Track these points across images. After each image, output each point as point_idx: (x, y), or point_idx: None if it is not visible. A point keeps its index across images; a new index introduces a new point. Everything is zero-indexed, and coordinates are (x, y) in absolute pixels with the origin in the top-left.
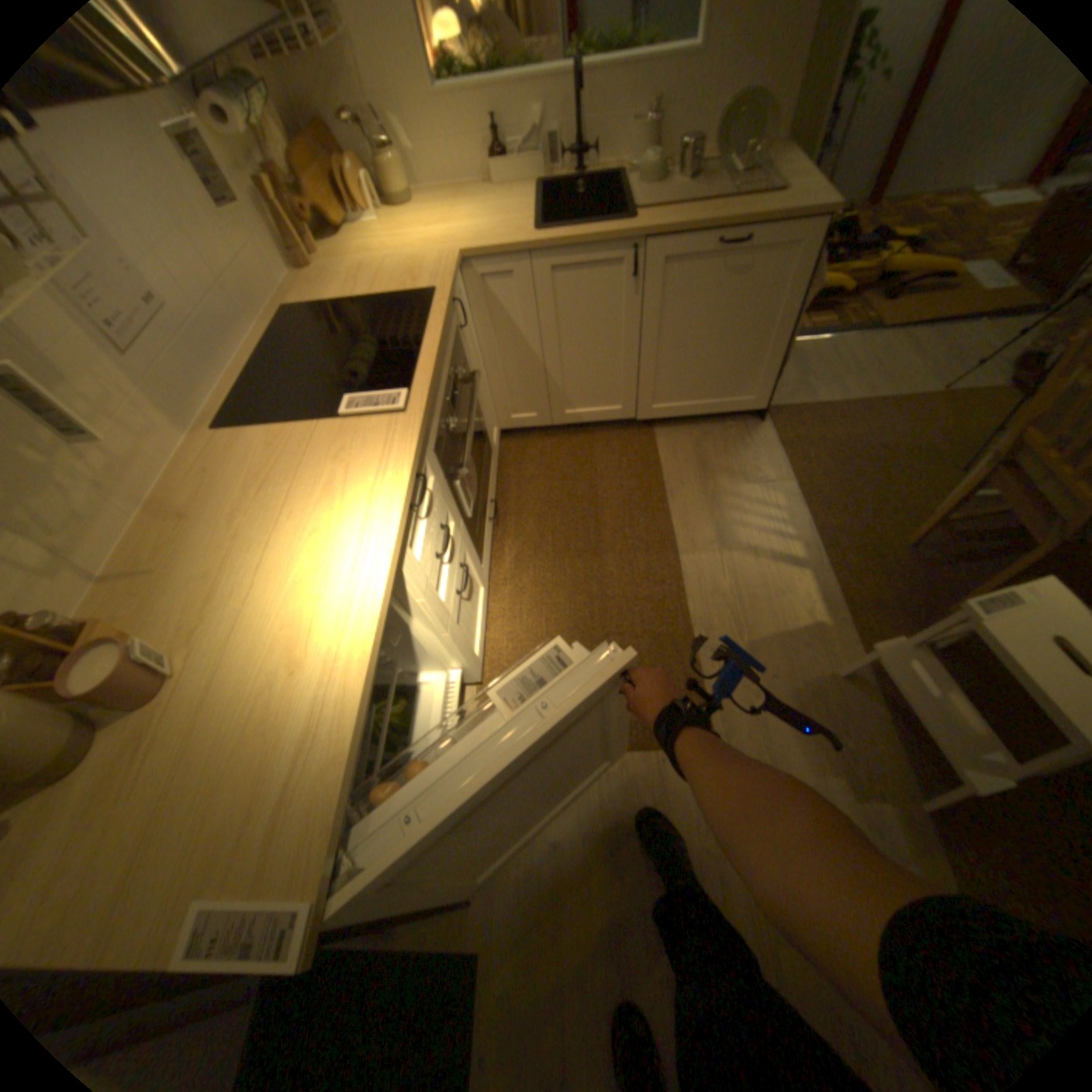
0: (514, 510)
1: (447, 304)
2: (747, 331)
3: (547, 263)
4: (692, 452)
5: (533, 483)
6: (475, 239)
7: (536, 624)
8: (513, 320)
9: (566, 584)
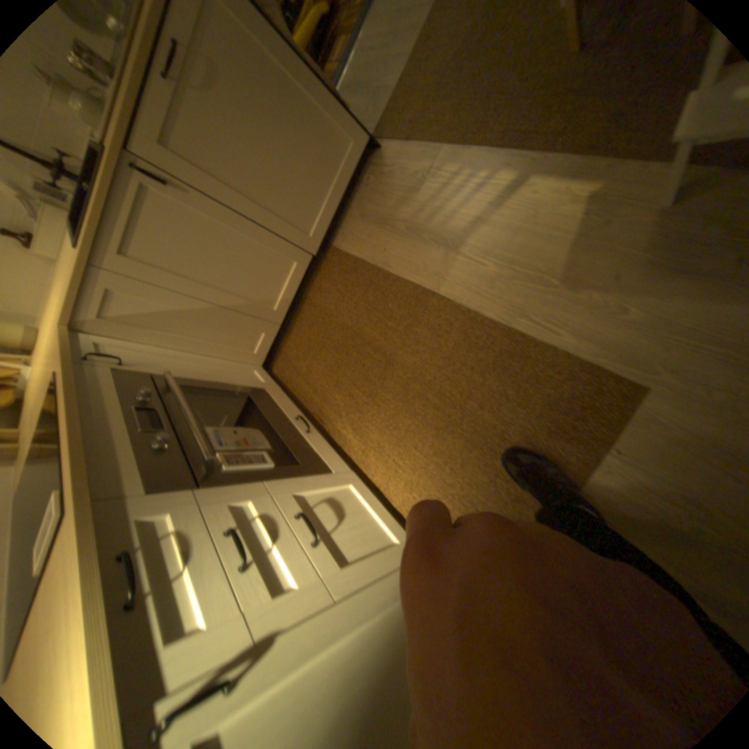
0: (322, 400)
1: (67, 372)
2: (283, 111)
3: (115, 256)
4: (368, 226)
5: (313, 370)
6: (64, 305)
7: (413, 459)
8: (162, 311)
9: (399, 407)
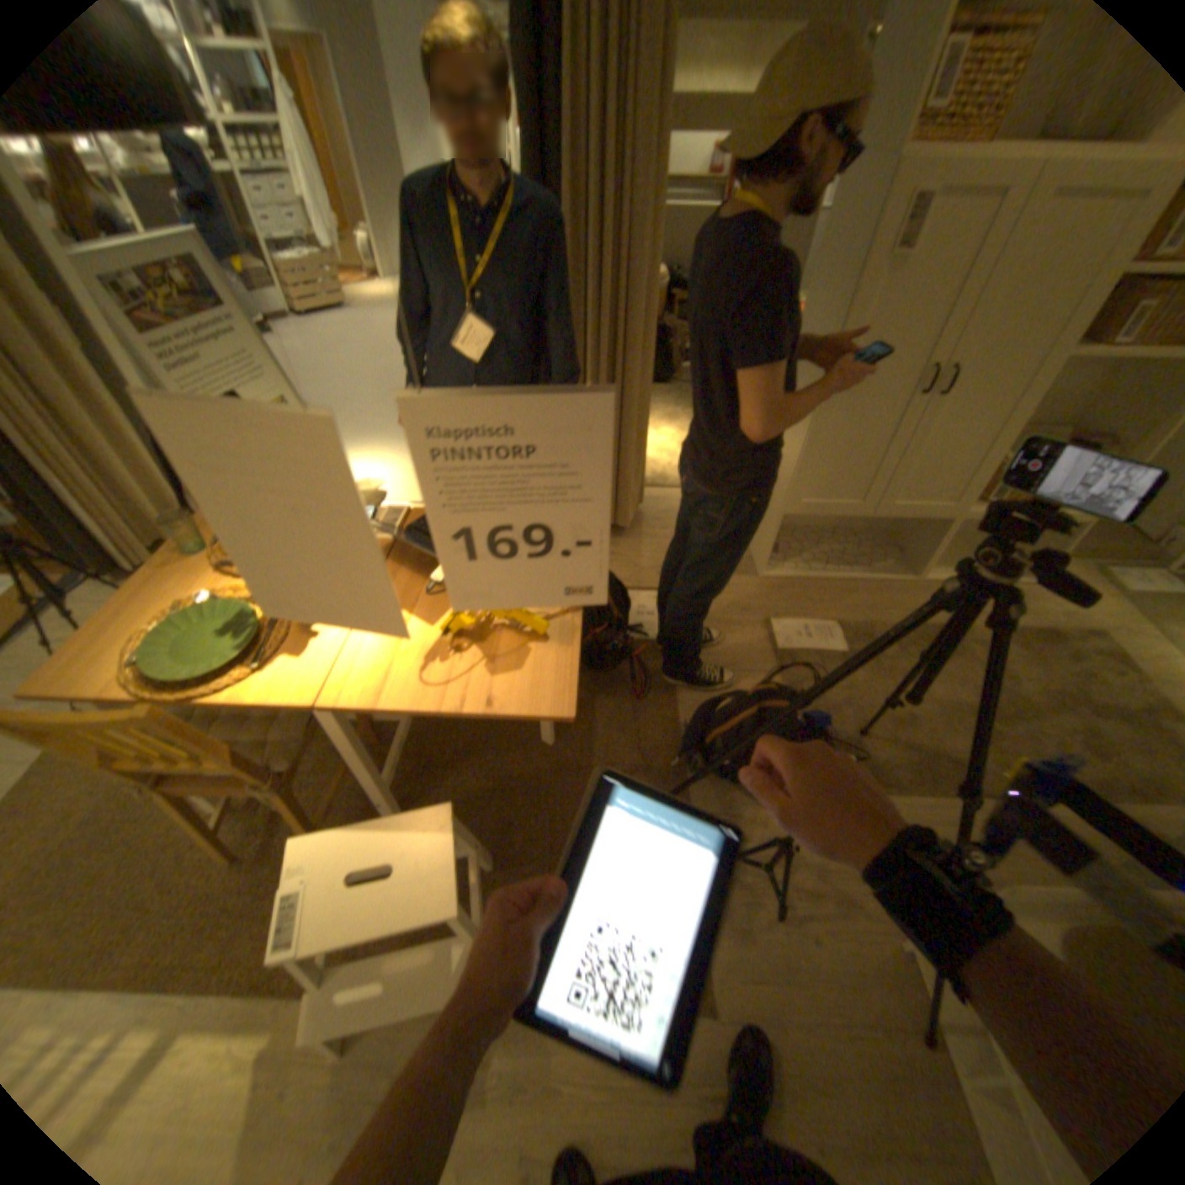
0: None
1: None
2: None
3: None
4: None
5: None
6: None
7: None
8: None
9: None
